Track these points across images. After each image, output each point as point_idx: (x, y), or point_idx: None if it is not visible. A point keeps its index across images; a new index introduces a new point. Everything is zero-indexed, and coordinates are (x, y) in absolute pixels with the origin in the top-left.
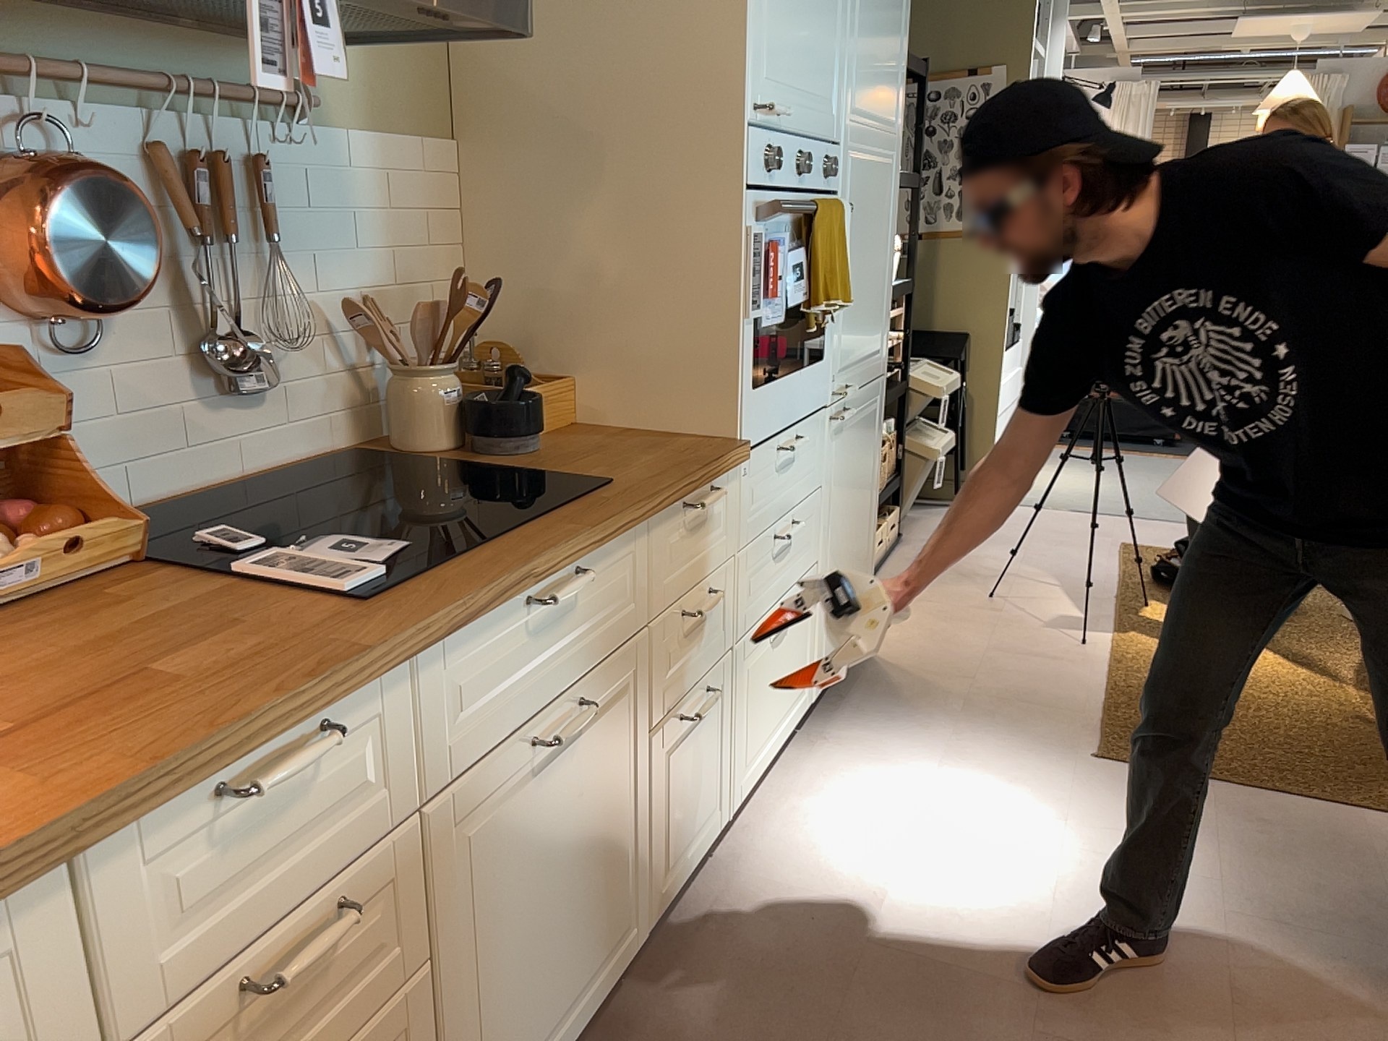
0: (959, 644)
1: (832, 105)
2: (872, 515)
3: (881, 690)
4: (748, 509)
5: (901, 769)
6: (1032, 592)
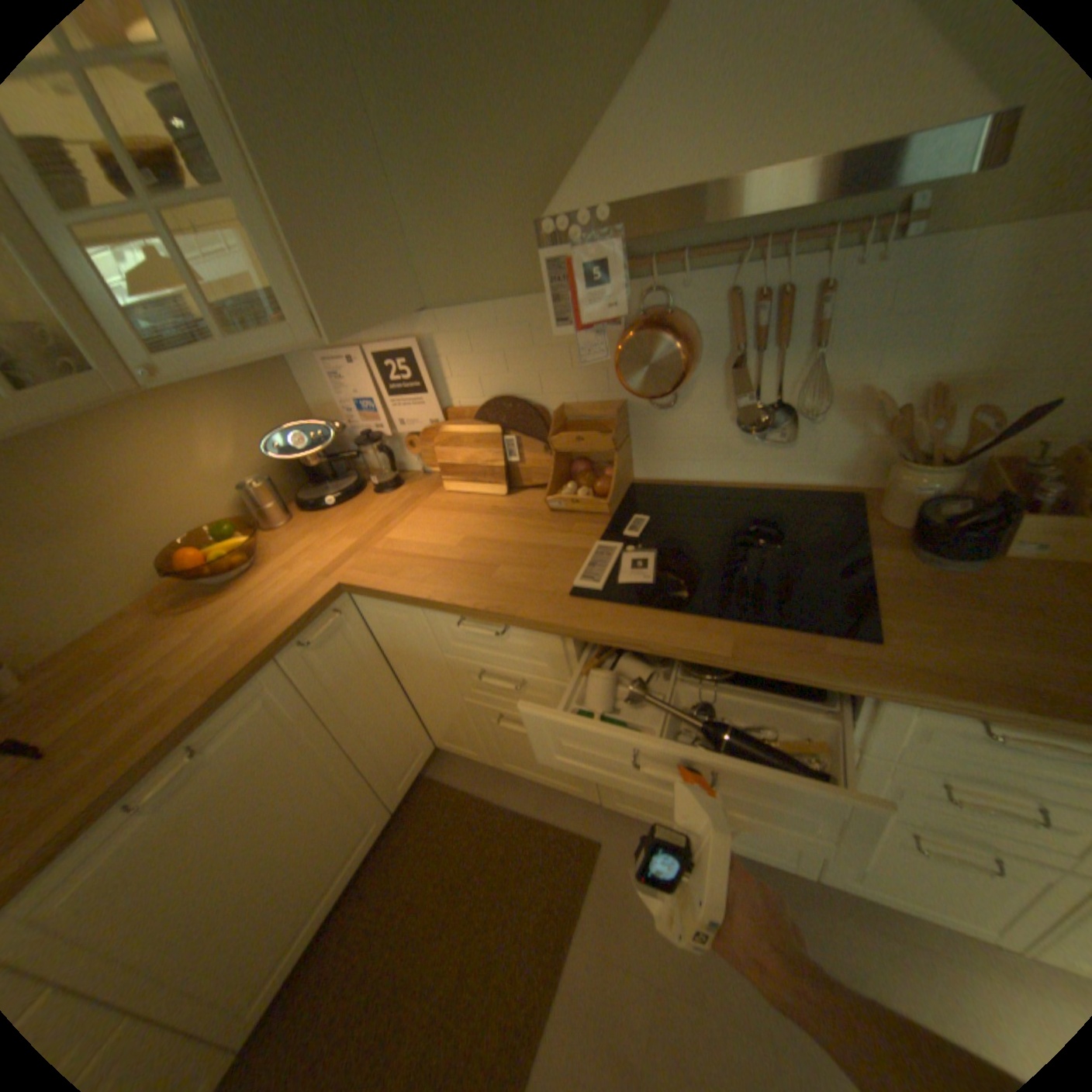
0: None
1: None
2: None
3: None
4: None
5: None
6: None
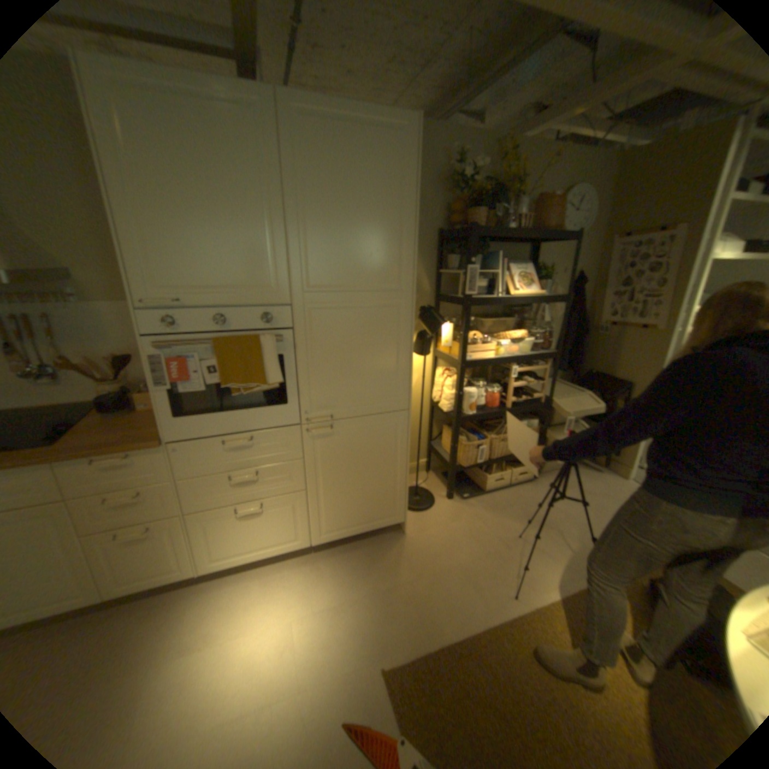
0: (450, 556)
1: (269, 286)
2: (397, 475)
3: (373, 557)
4: (183, 465)
5: (305, 602)
6: (548, 550)
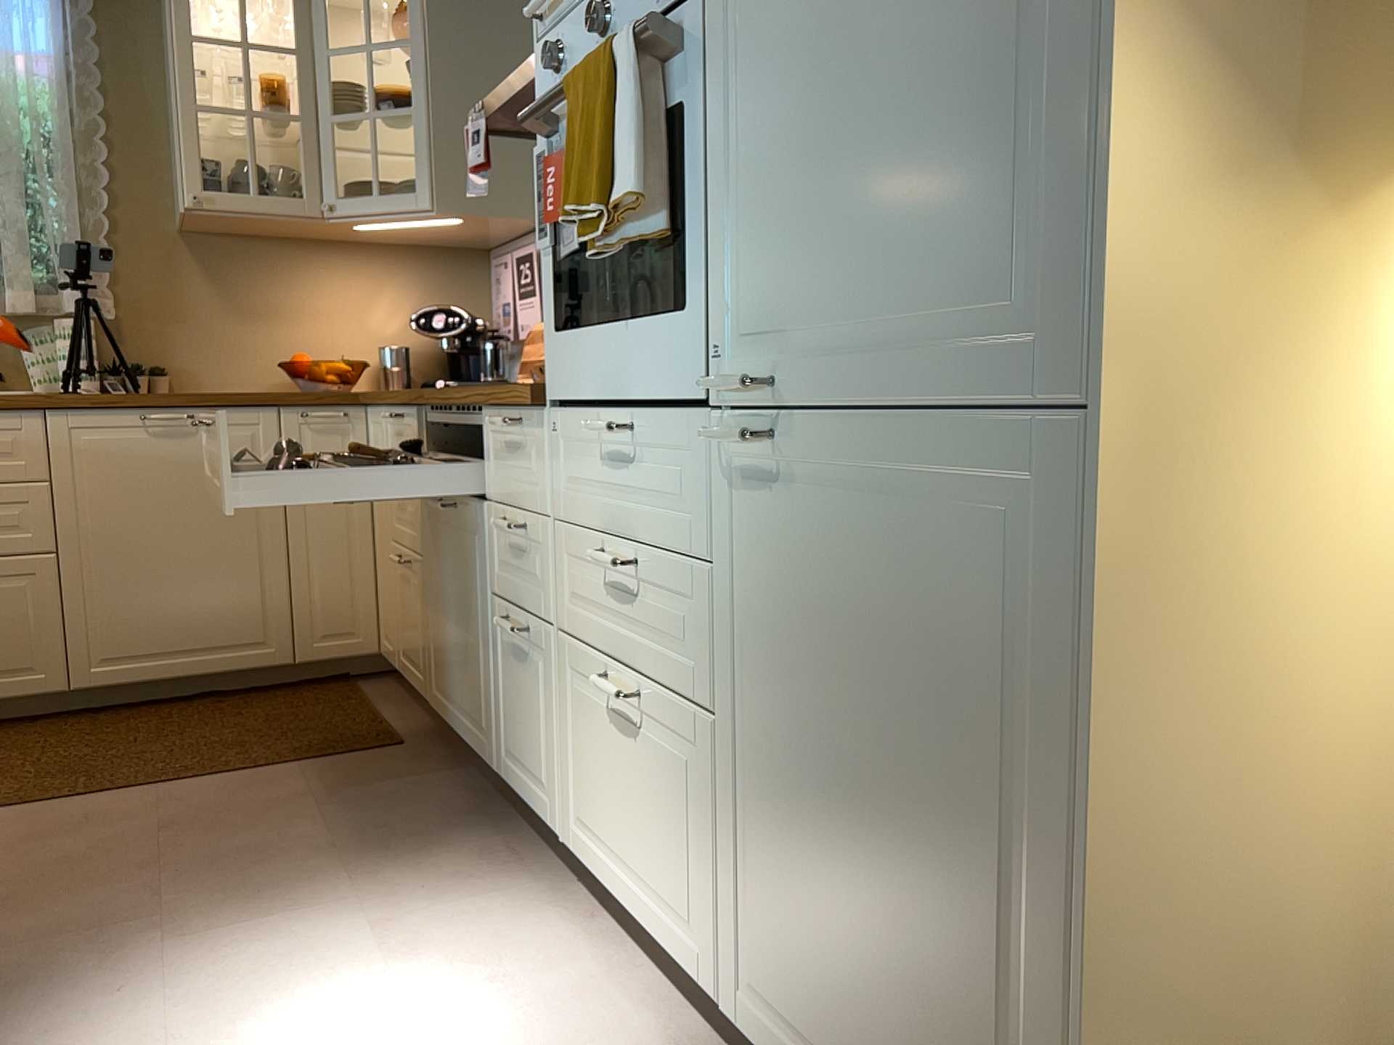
0: None
1: None
2: (1046, 934)
3: None
4: (564, 478)
5: None
6: None
